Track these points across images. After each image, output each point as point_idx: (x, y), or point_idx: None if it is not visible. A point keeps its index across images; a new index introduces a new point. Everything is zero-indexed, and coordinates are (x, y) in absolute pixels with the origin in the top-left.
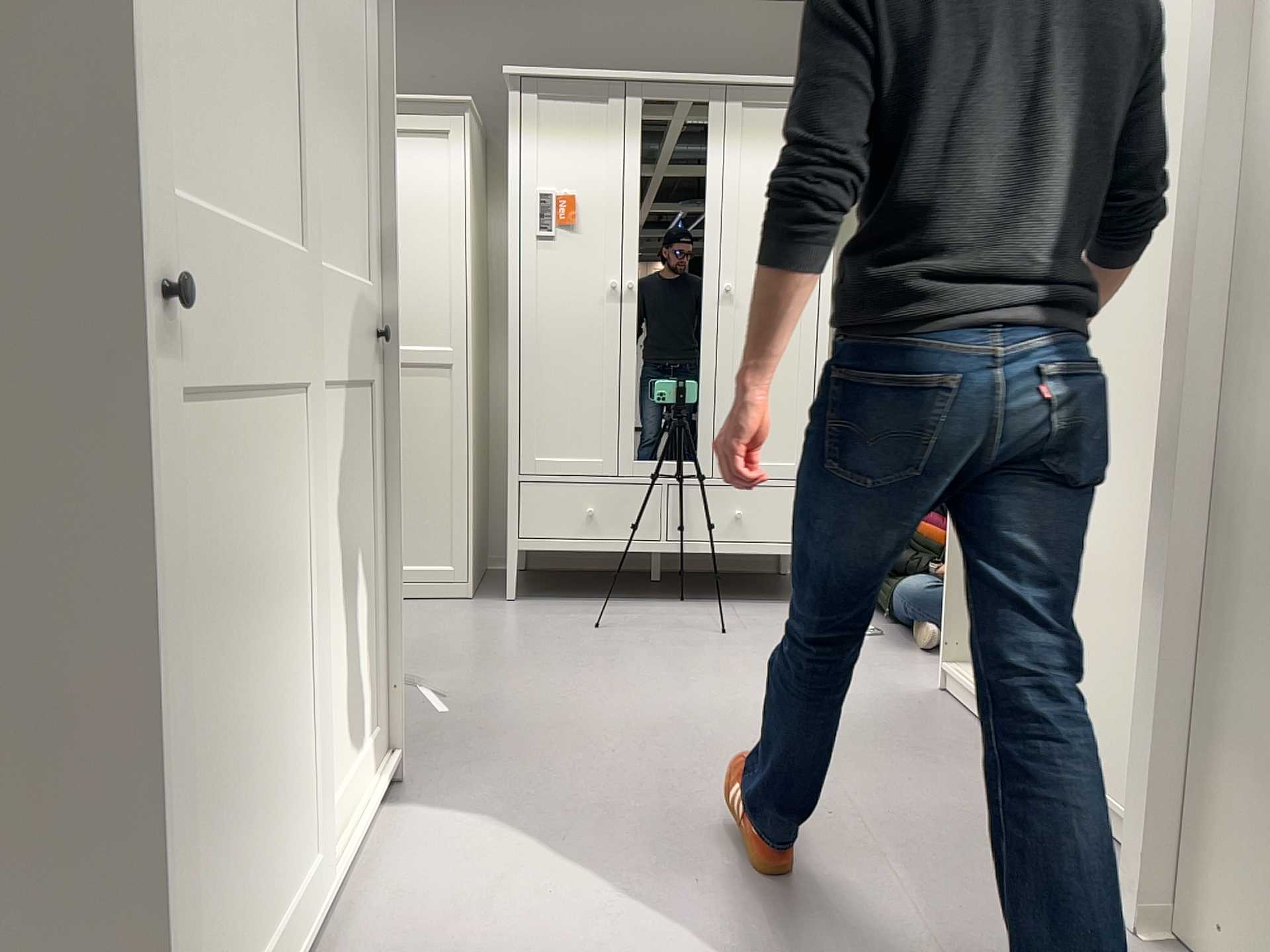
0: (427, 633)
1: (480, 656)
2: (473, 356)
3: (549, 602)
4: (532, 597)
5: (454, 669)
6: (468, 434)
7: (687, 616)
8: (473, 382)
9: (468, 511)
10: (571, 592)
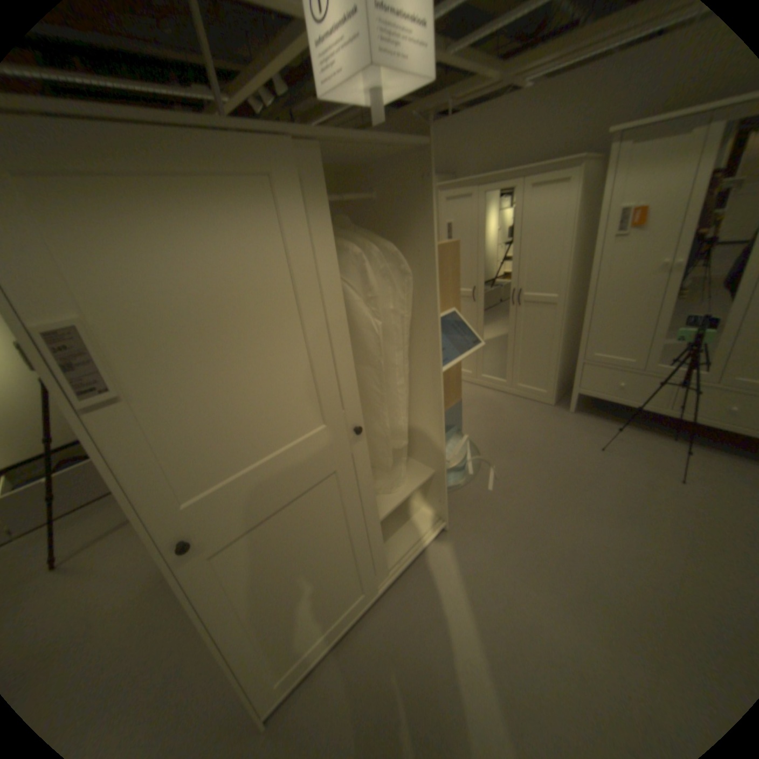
0: (519, 426)
1: (531, 451)
2: (569, 298)
3: (591, 418)
4: (585, 411)
5: (514, 457)
6: (560, 336)
7: (668, 455)
8: (568, 311)
9: (556, 370)
10: (609, 412)
